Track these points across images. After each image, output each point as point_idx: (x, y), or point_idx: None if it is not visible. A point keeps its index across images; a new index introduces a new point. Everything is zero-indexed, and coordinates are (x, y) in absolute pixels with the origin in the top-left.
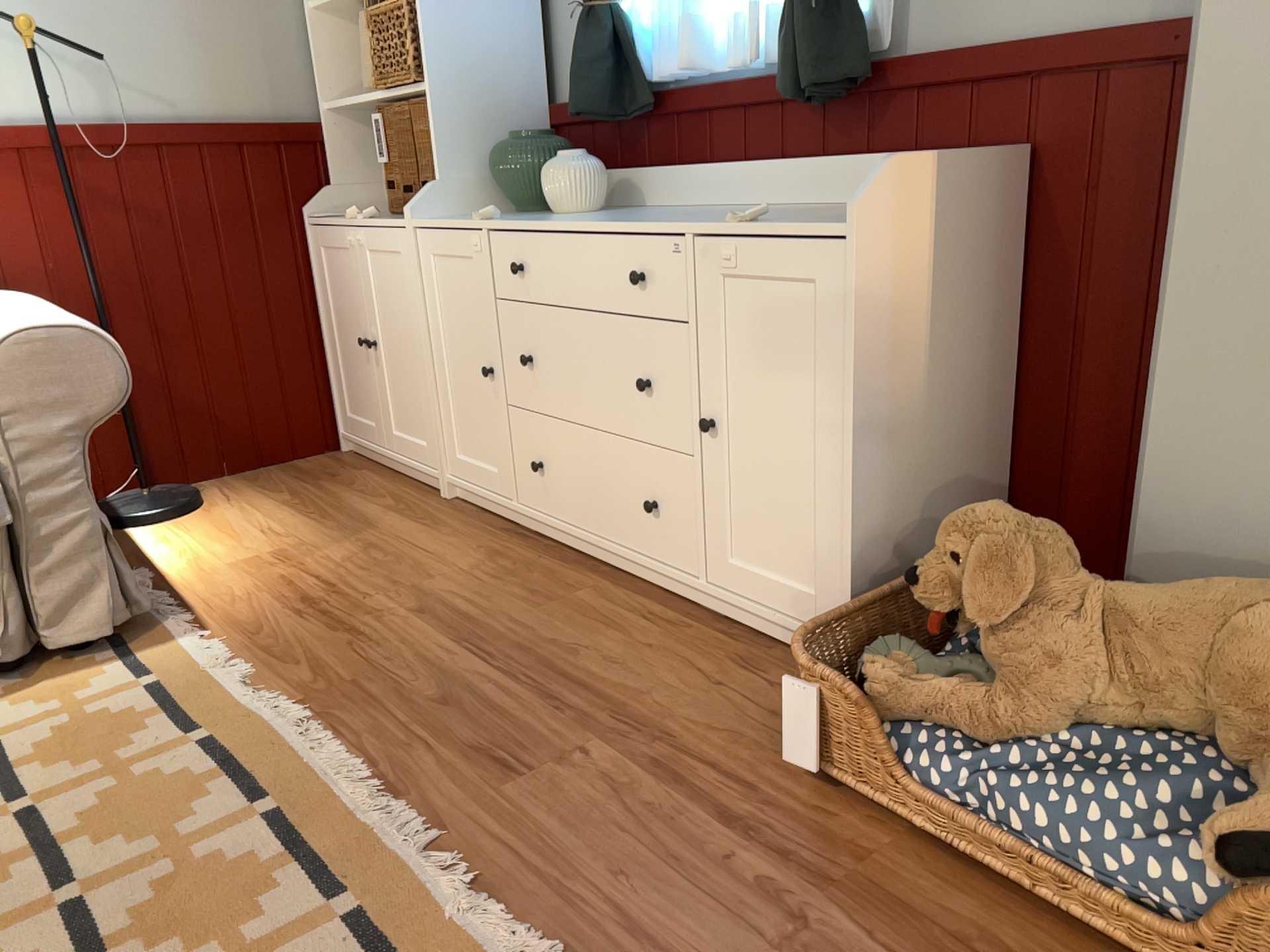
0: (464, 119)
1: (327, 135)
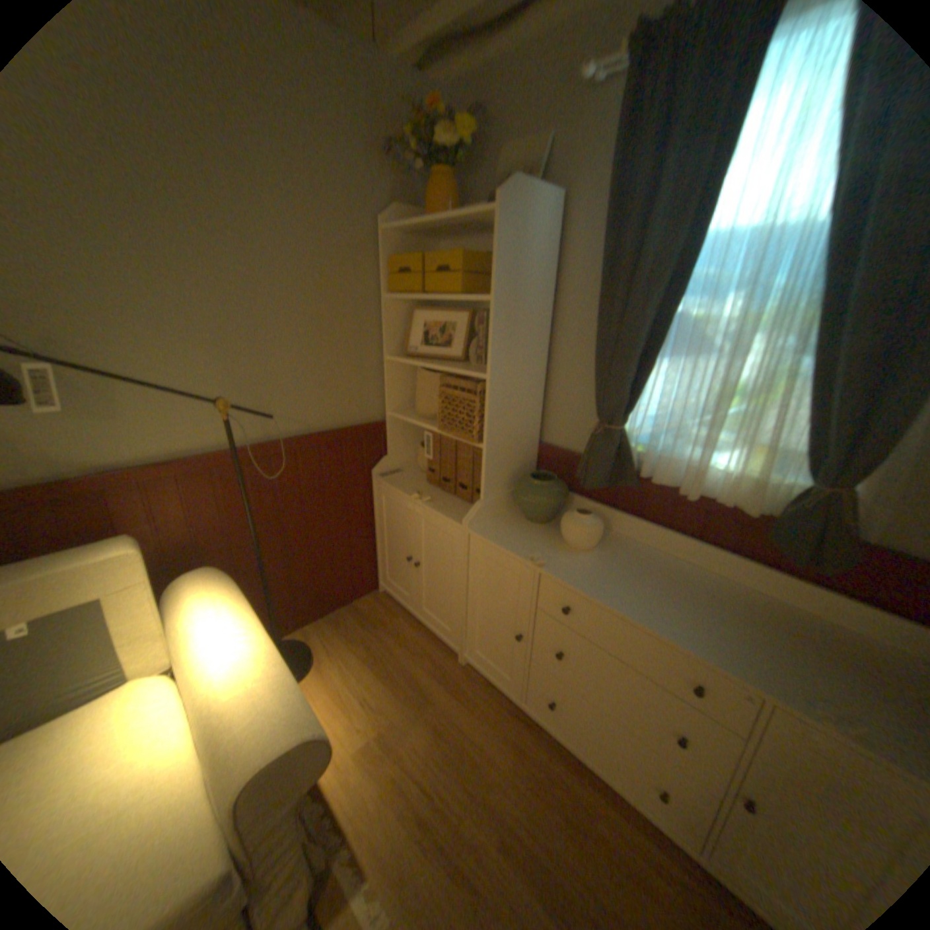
0: (500, 462)
1: (389, 427)
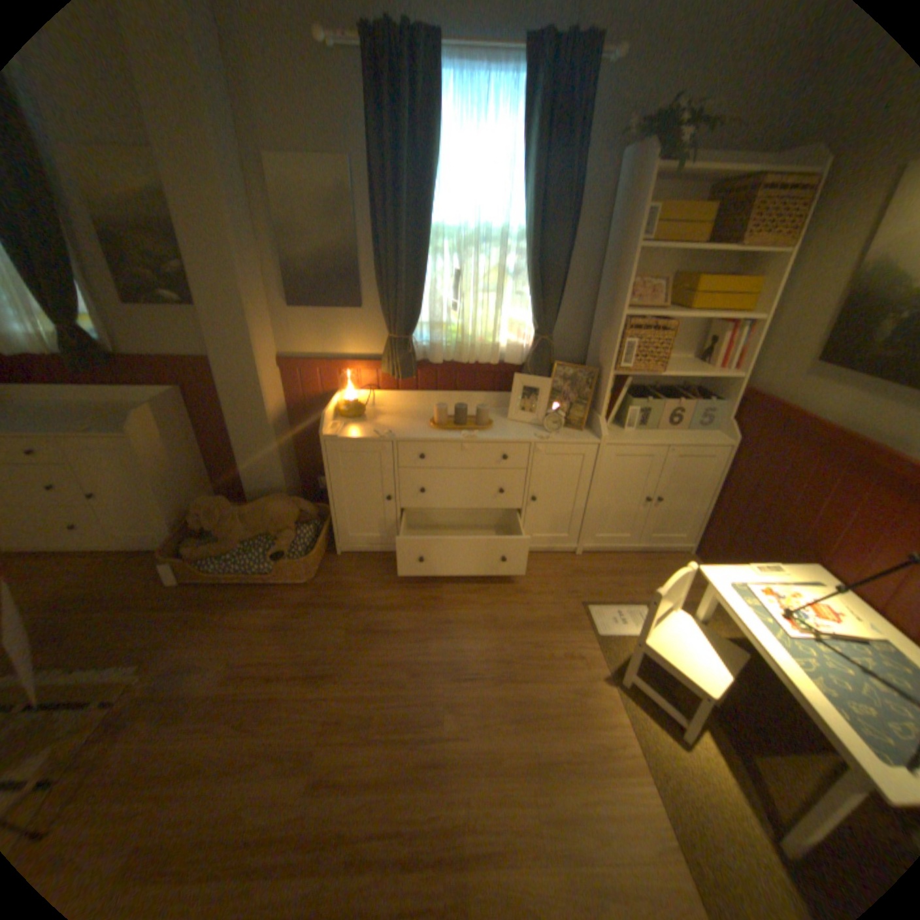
0: None
1: None
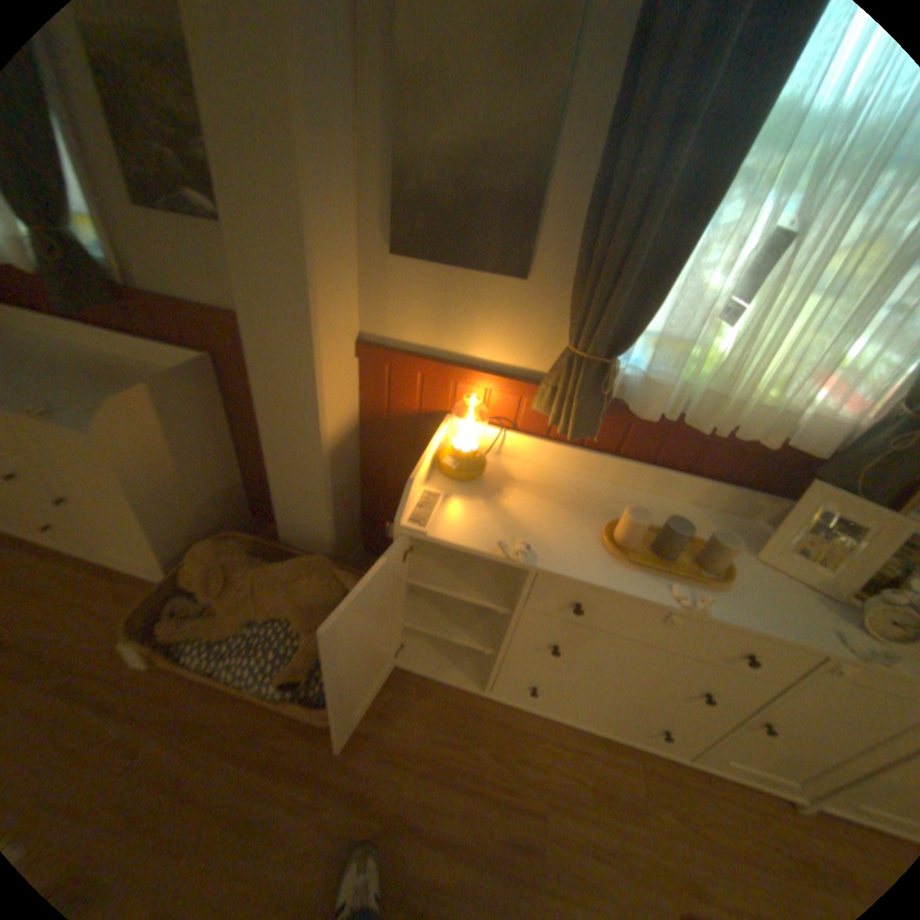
0: None
1: None
